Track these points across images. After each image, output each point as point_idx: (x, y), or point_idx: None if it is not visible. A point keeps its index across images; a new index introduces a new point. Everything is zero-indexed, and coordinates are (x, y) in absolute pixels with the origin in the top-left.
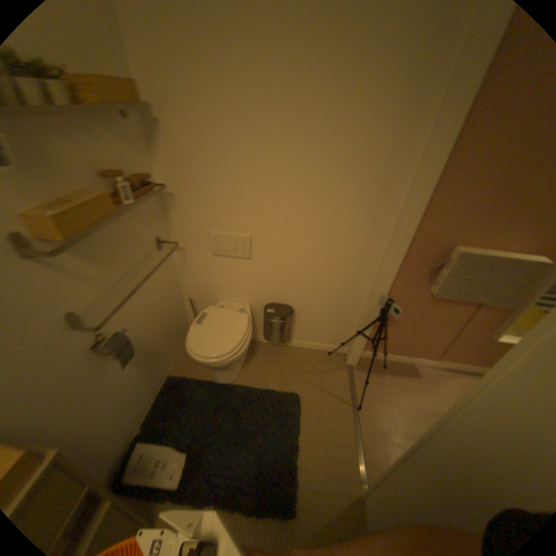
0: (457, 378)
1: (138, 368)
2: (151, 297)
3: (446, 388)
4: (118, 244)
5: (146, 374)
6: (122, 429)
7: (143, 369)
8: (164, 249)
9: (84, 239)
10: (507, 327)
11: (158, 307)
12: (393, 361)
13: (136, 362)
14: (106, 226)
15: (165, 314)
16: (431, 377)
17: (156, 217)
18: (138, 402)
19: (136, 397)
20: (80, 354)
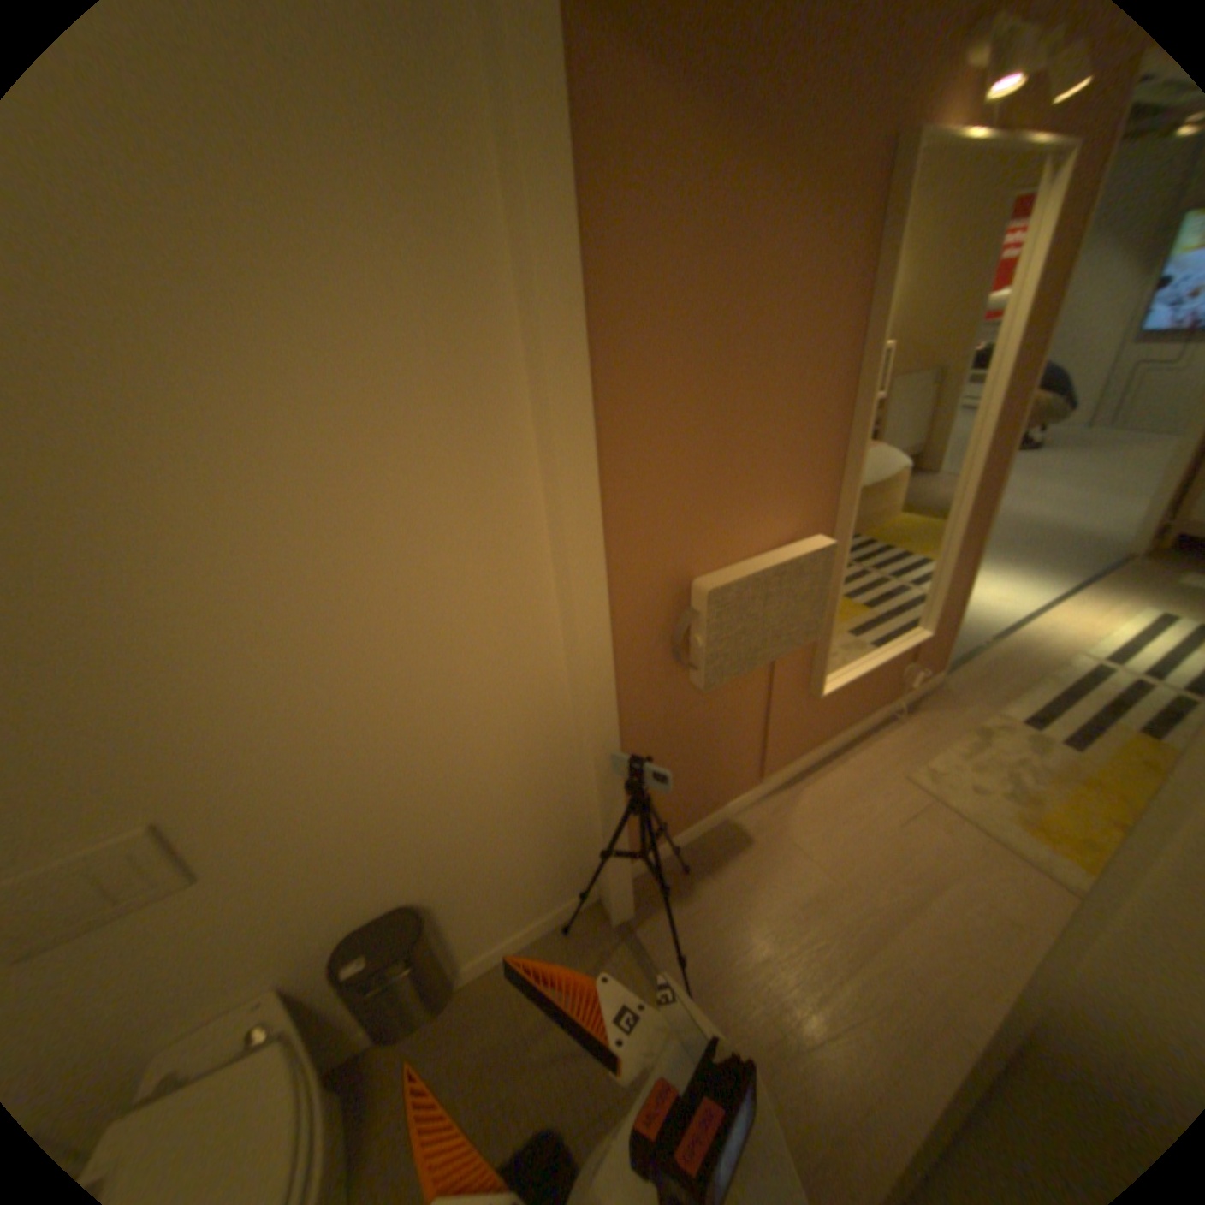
0: (799, 794)
1: None
2: None
3: (798, 830)
4: None
5: None
6: None
7: None
8: None
9: None
10: (822, 667)
11: None
12: (691, 843)
13: None
14: None
15: None
16: (765, 826)
17: None
18: None
19: None
20: None
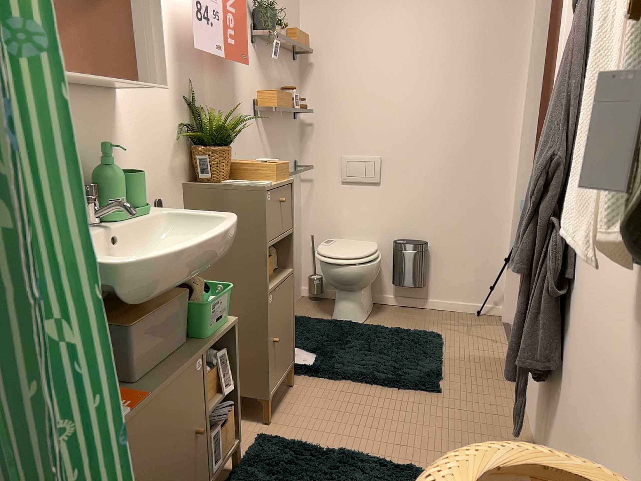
0: None
1: None
2: None
3: None
4: (280, 146)
5: None
6: None
7: None
8: (298, 177)
9: (270, 128)
10: None
11: None
12: None
13: None
14: (278, 128)
15: None
16: None
17: (297, 145)
18: None
19: None
20: None
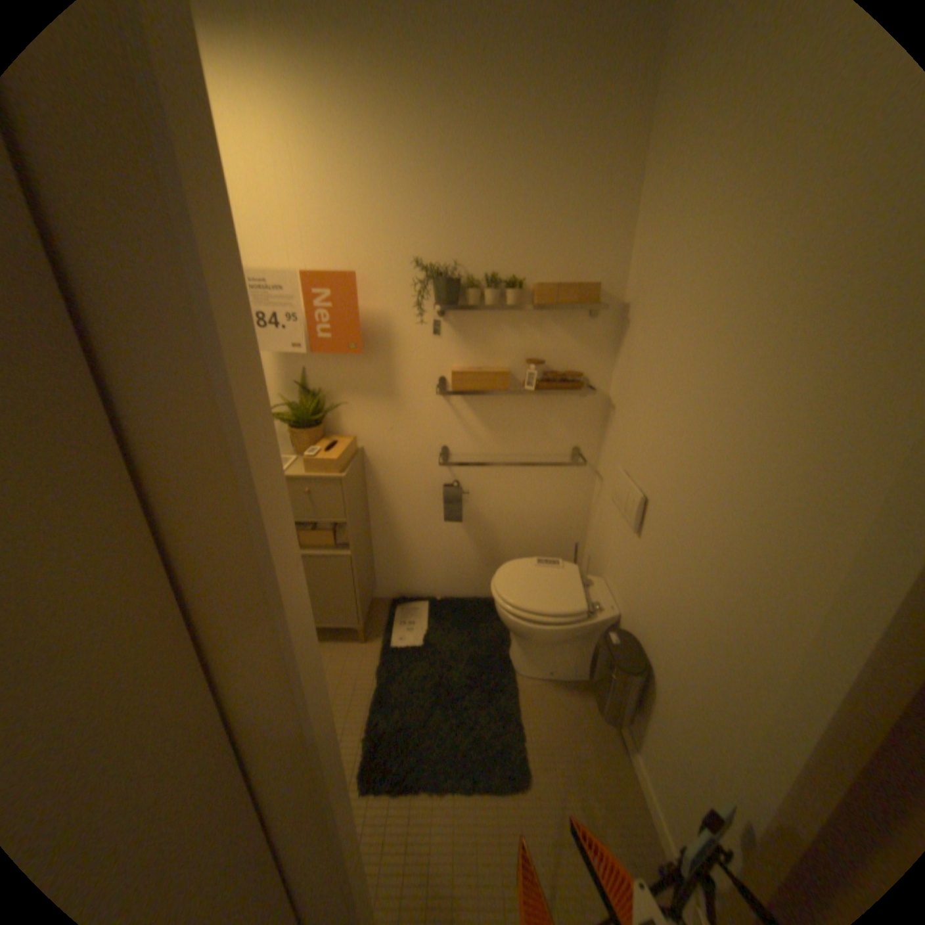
0: None
1: (475, 549)
2: (530, 500)
3: None
4: (516, 425)
5: (480, 564)
6: (431, 579)
7: (480, 557)
8: (580, 465)
9: (485, 404)
10: None
11: (533, 517)
12: None
13: (476, 541)
14: (512, 404)
15: (540, 534)
16: None
17: (586, 425)
18: (458, 579)
19: (458, 572)
20: (436, 482)
